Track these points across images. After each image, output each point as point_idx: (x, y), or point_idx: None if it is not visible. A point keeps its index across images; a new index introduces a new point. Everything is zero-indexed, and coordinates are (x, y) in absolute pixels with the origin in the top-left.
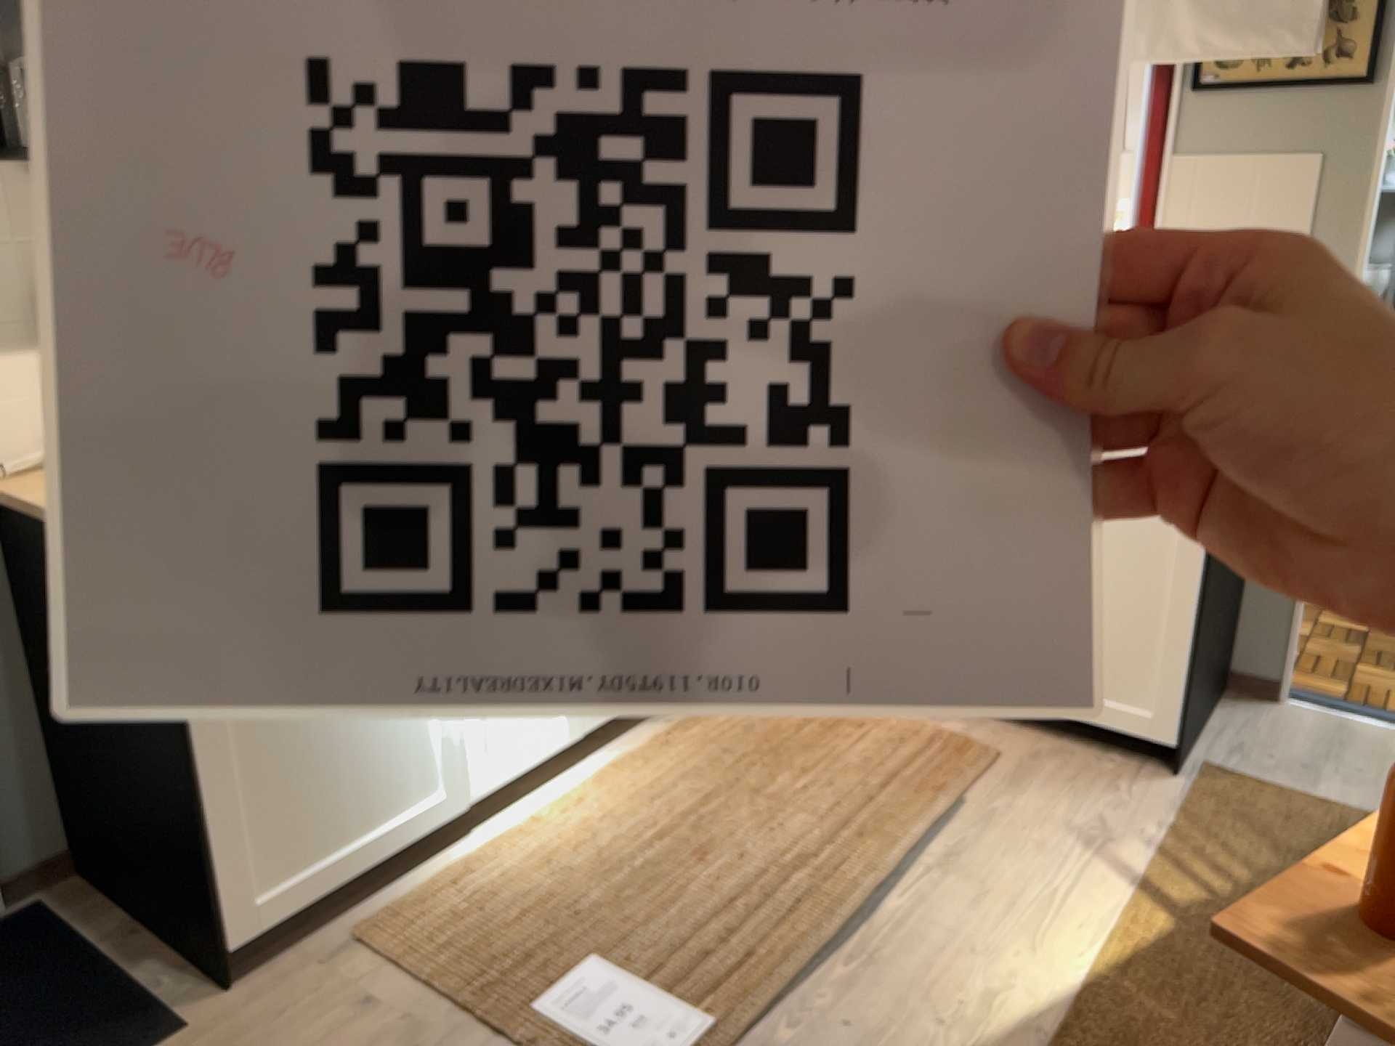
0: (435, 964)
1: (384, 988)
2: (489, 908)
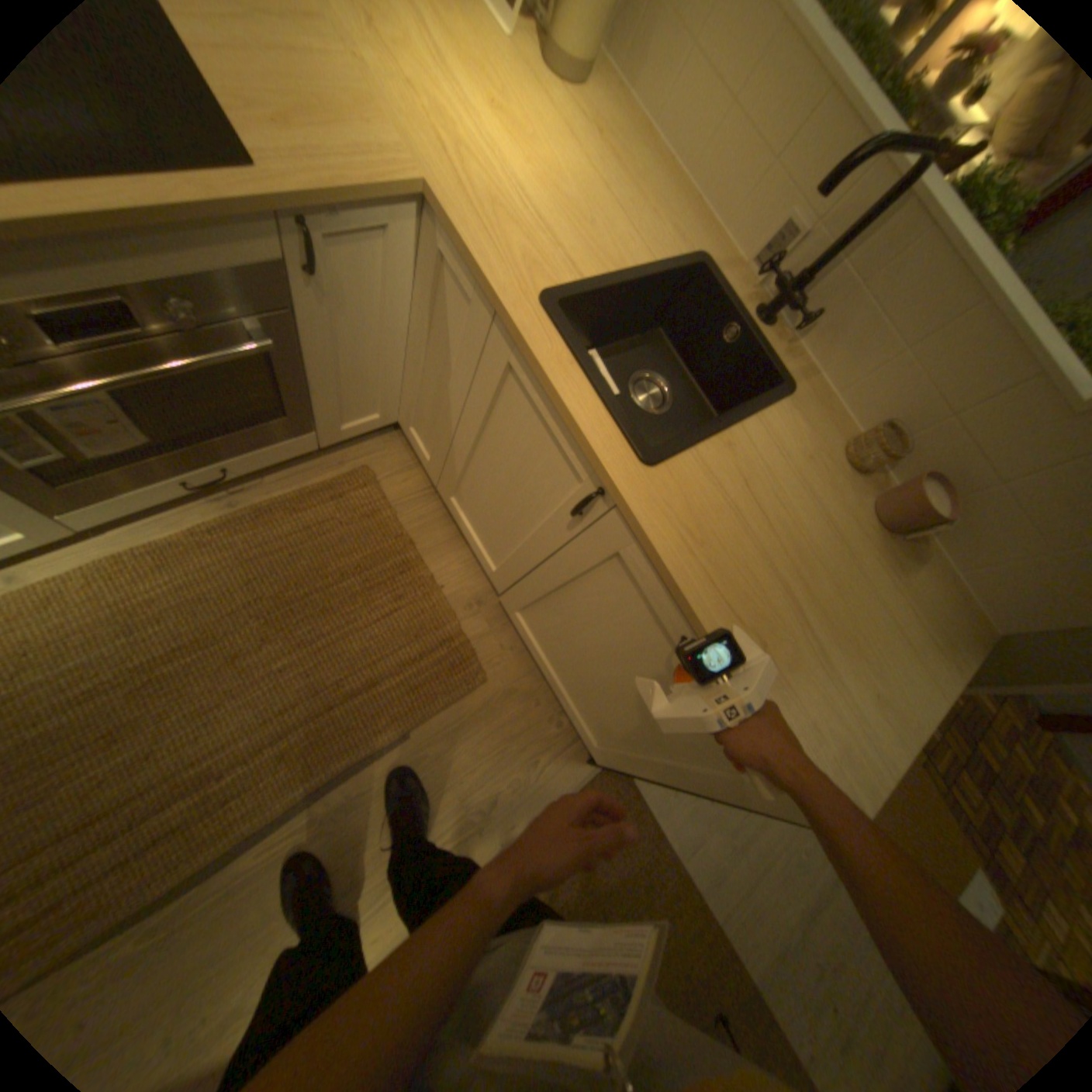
0: None
1: None
2: None
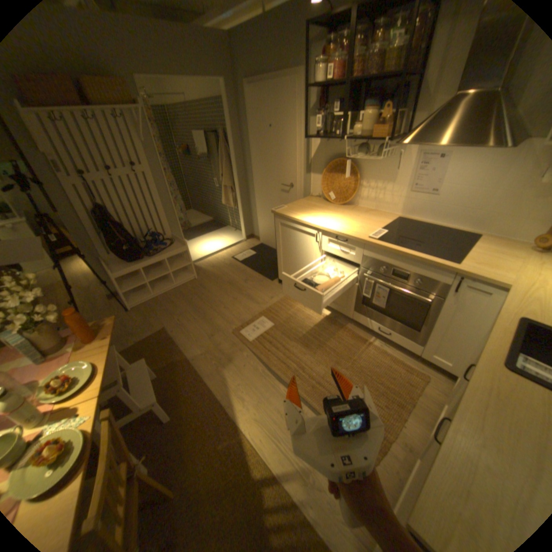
0: (278, 303)
1: (275, 299)
2: (292, 309)
